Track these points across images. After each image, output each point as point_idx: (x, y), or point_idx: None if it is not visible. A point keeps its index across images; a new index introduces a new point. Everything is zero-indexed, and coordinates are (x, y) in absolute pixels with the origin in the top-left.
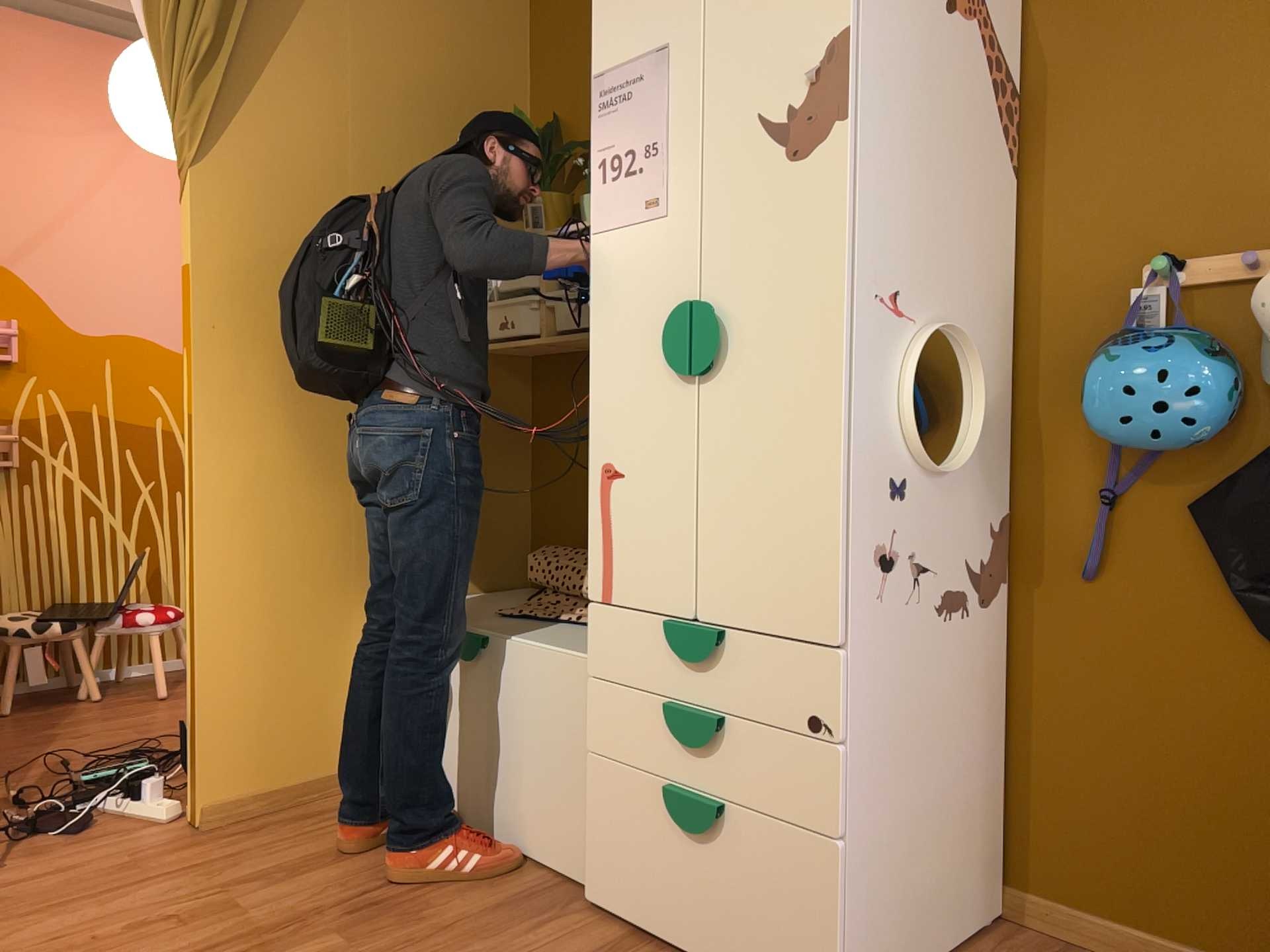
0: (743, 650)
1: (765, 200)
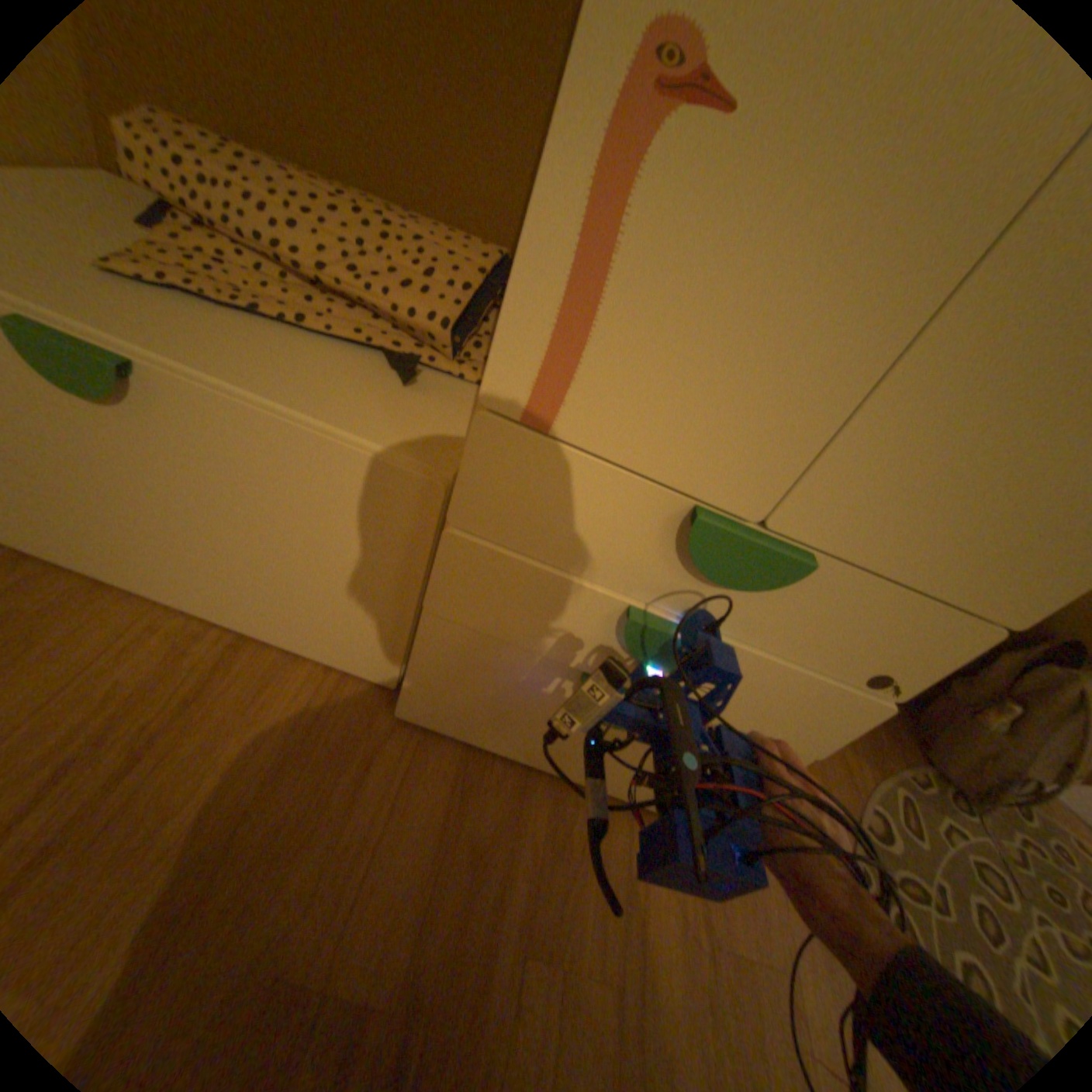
0: (827, 579)
1: None
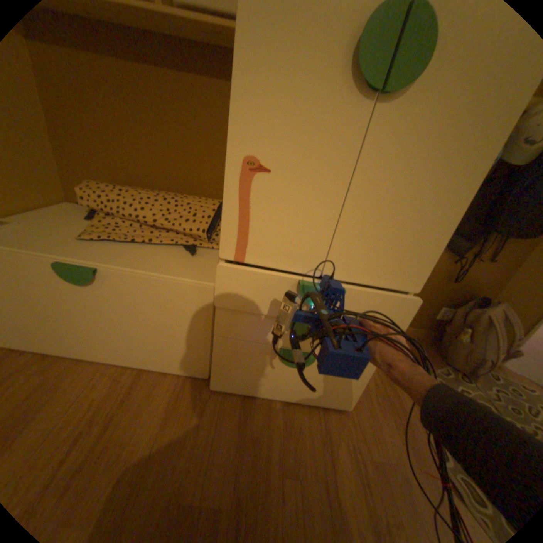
0: (350, 290)
1: None
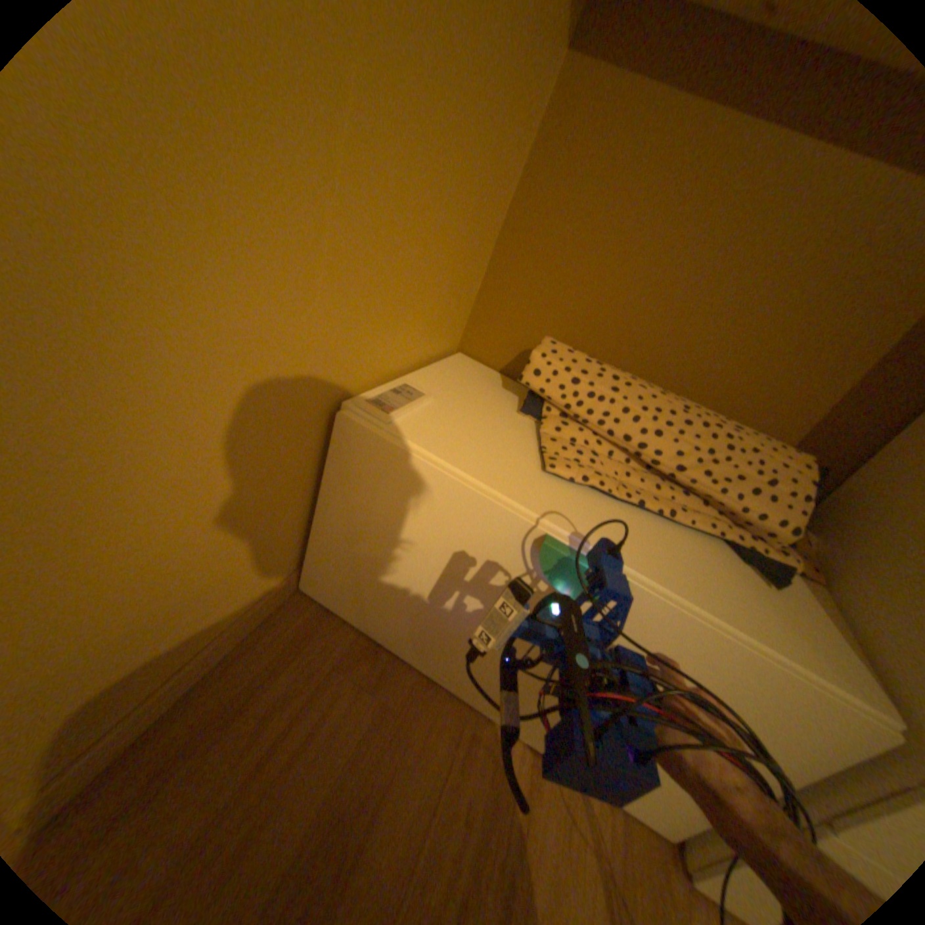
0: None
1: None
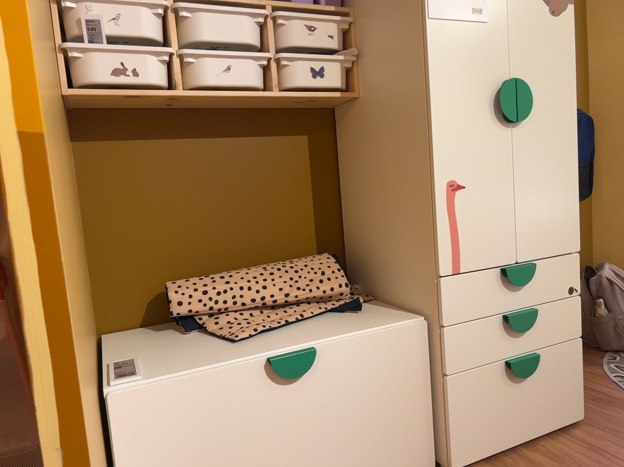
0: (540, 268)
1: (541, 31)
